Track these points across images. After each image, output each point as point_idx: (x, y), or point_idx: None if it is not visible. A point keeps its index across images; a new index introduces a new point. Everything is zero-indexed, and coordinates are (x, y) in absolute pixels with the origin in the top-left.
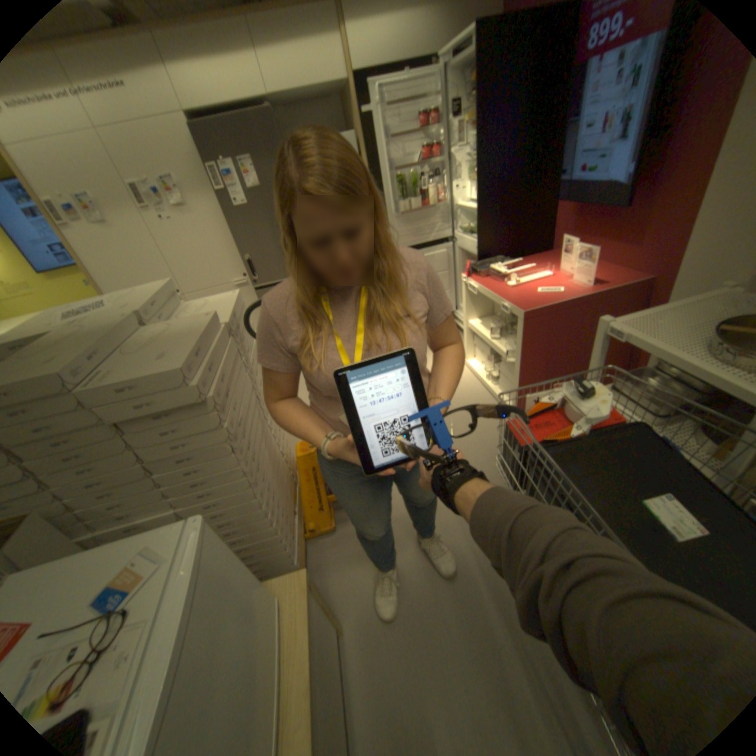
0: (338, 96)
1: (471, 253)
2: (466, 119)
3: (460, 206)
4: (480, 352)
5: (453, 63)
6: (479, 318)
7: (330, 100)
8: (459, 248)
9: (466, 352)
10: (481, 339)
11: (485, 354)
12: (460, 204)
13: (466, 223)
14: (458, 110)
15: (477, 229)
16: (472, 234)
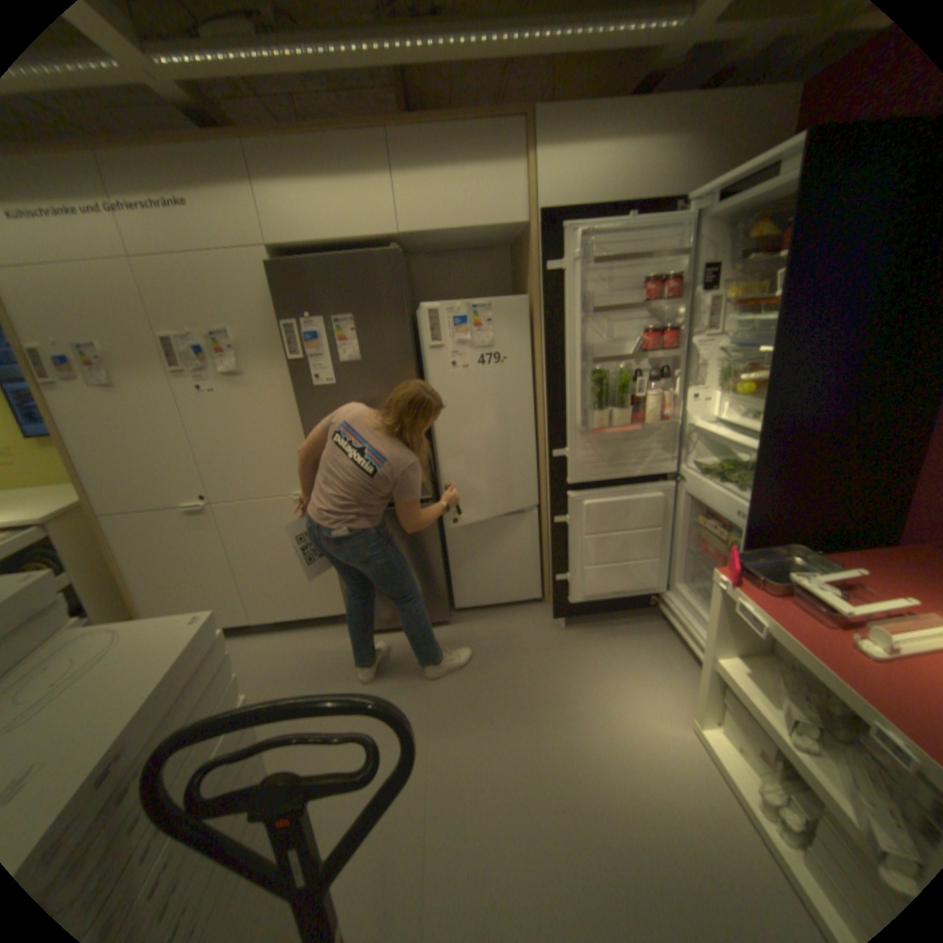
0: (508, 248)
1: (719, 514)
2: (727, 293)
3: (701, 428)
4: (743, 736)
5: (719, 207)
6: (762, 684)
7: (494, 252)
8: (688, 493)
9: (708, 724)
10: (758, 723)
11: (758, 748)
12: (698, 422)
13: (714, 461)
14: (711, 278)
15: (753, 487)
16: (729, 483)
